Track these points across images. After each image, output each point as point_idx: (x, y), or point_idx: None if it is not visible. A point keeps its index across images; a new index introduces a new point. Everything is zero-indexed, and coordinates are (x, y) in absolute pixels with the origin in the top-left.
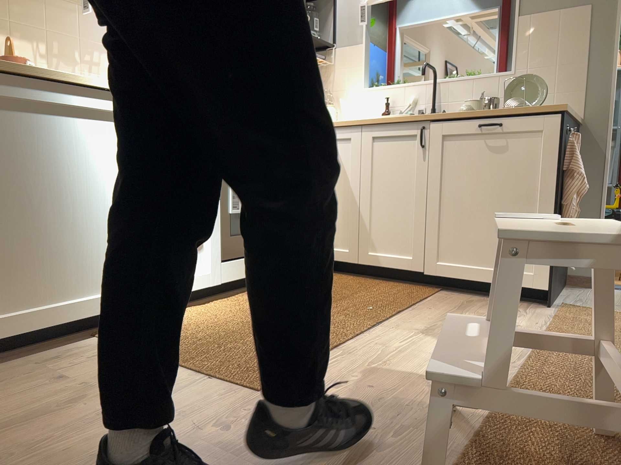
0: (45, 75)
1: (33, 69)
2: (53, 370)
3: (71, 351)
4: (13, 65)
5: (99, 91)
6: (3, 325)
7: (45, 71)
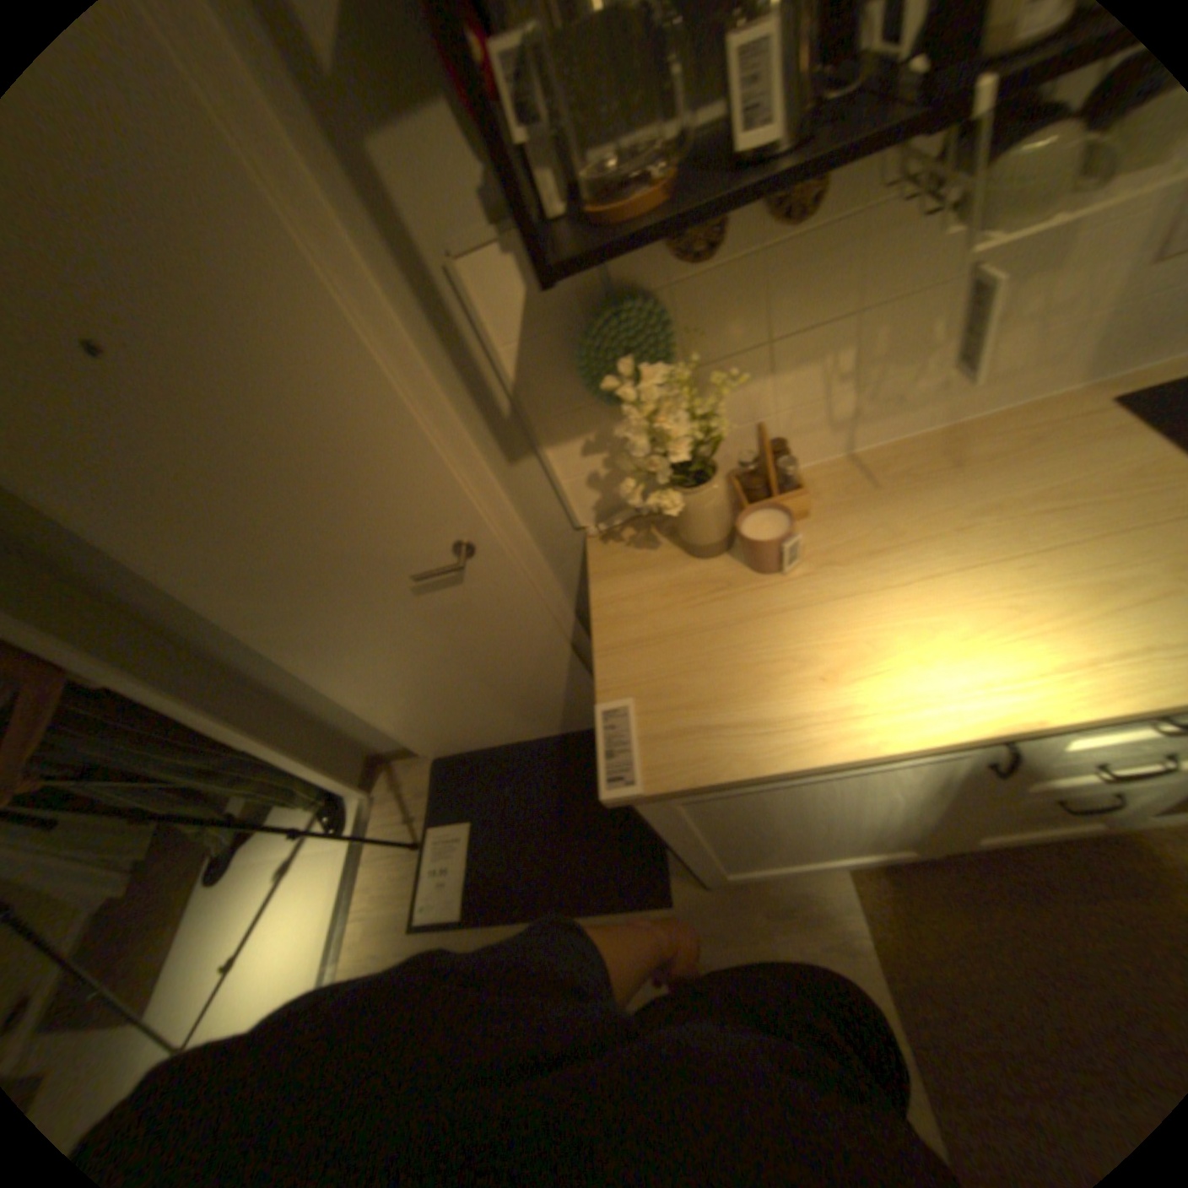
0: (778, 777)
1: (752, 776)
2: (780, 957)
3: (808, 919)
4: (717, 779)
5: (908, 755)
6: (734, 882)
7: (777, 774)
